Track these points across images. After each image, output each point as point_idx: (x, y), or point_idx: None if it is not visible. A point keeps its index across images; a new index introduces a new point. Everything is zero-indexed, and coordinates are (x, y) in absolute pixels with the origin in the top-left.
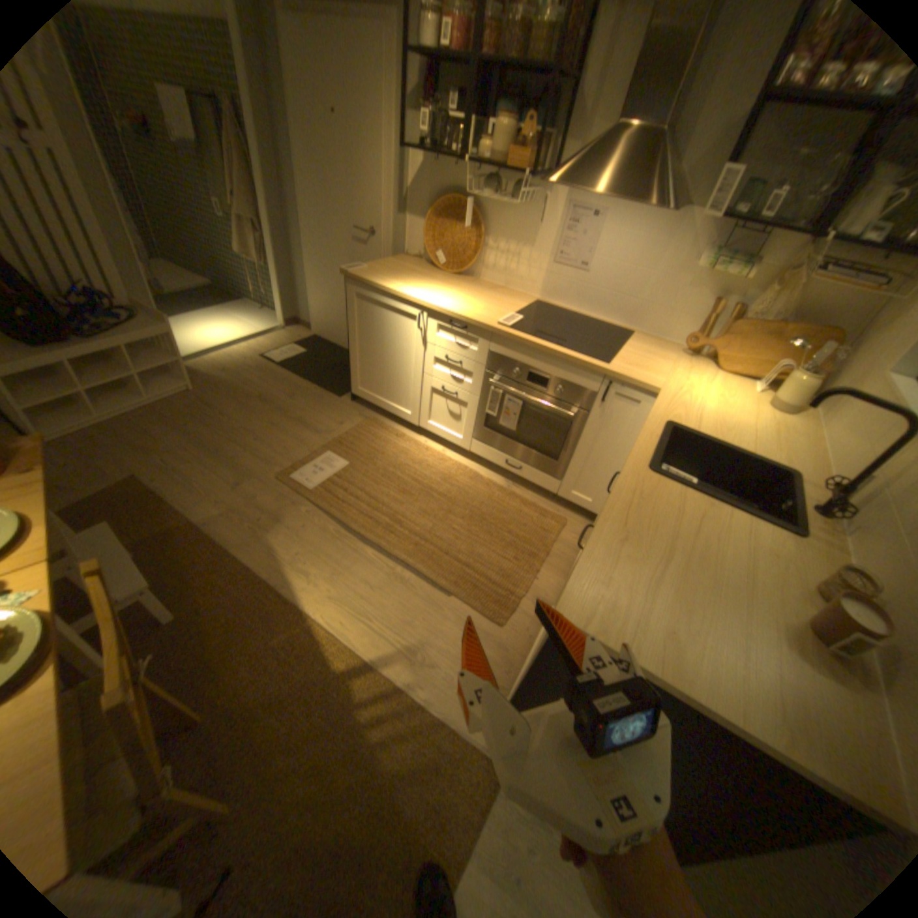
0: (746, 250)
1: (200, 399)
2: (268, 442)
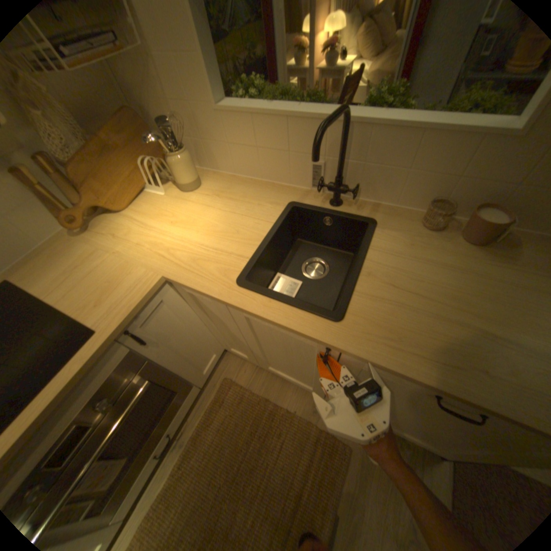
0: None
1: None
2: None
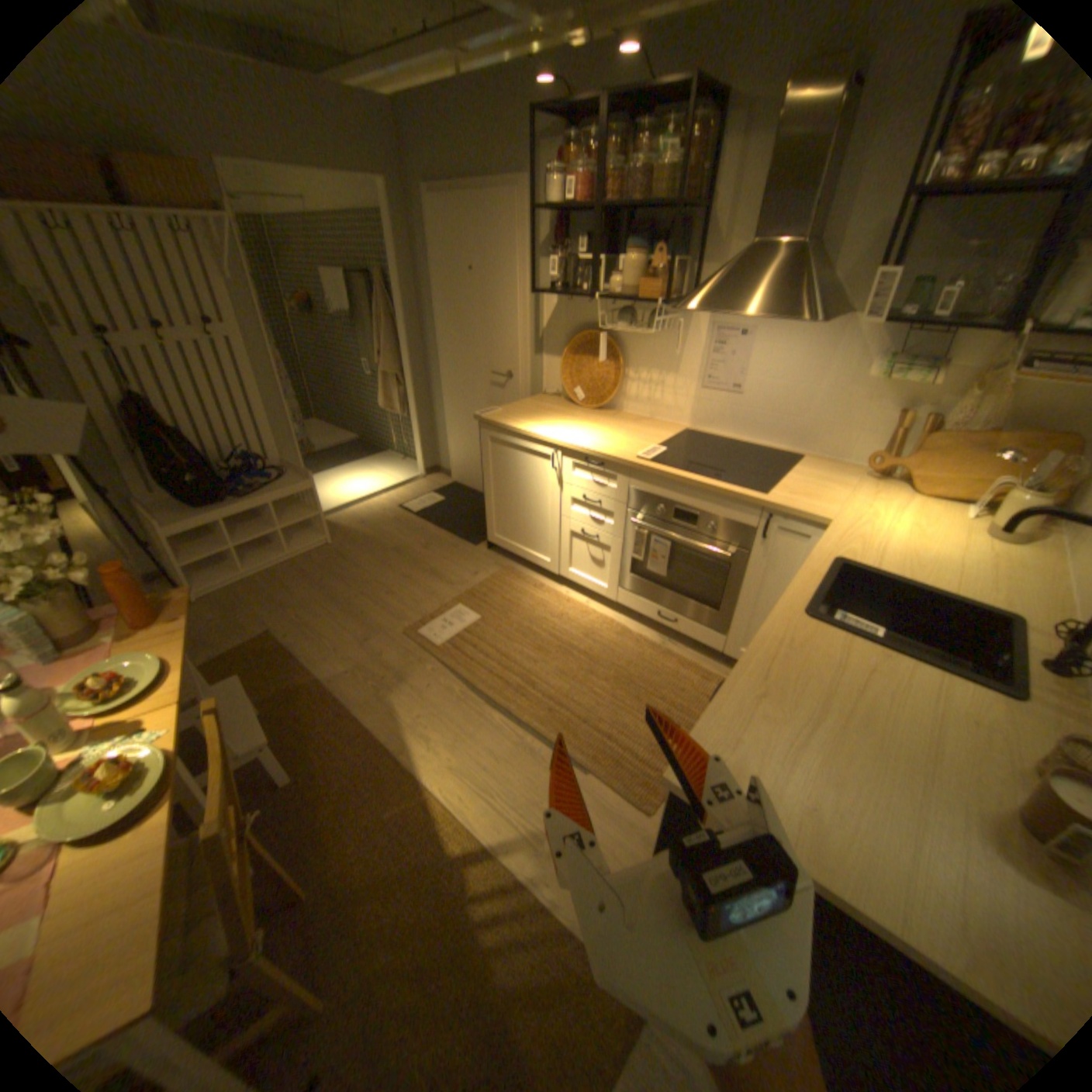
0: (930, 352)
1: (337, 552)
2: (399, 595)
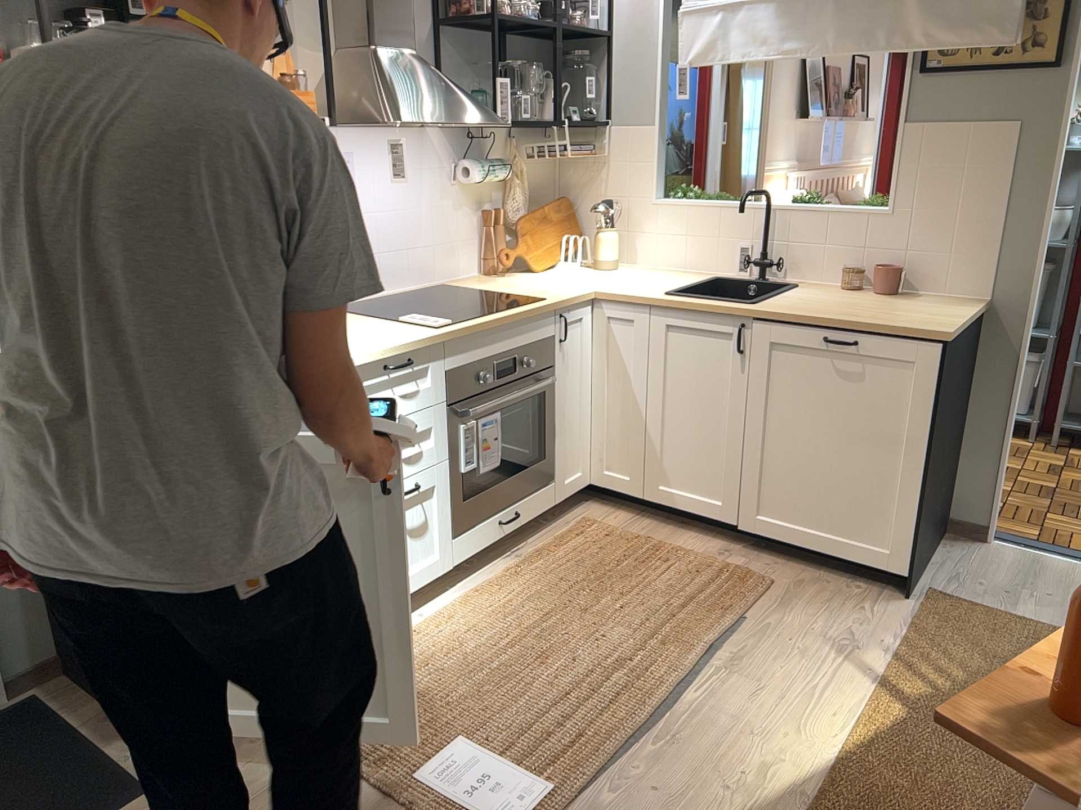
0: (477, 157)
1: None
2: None
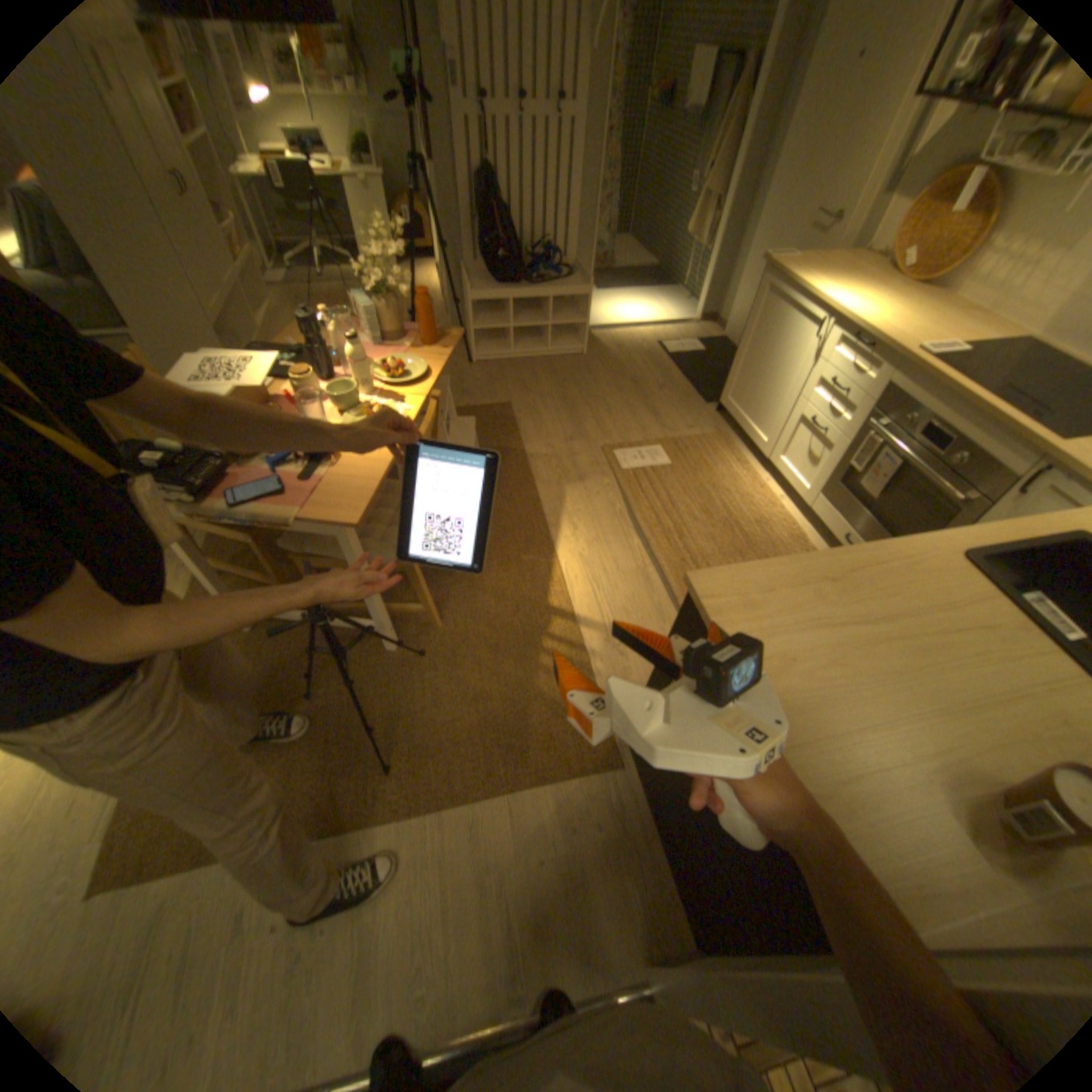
0: None
1: (585, 365)
2: (614, 418)
